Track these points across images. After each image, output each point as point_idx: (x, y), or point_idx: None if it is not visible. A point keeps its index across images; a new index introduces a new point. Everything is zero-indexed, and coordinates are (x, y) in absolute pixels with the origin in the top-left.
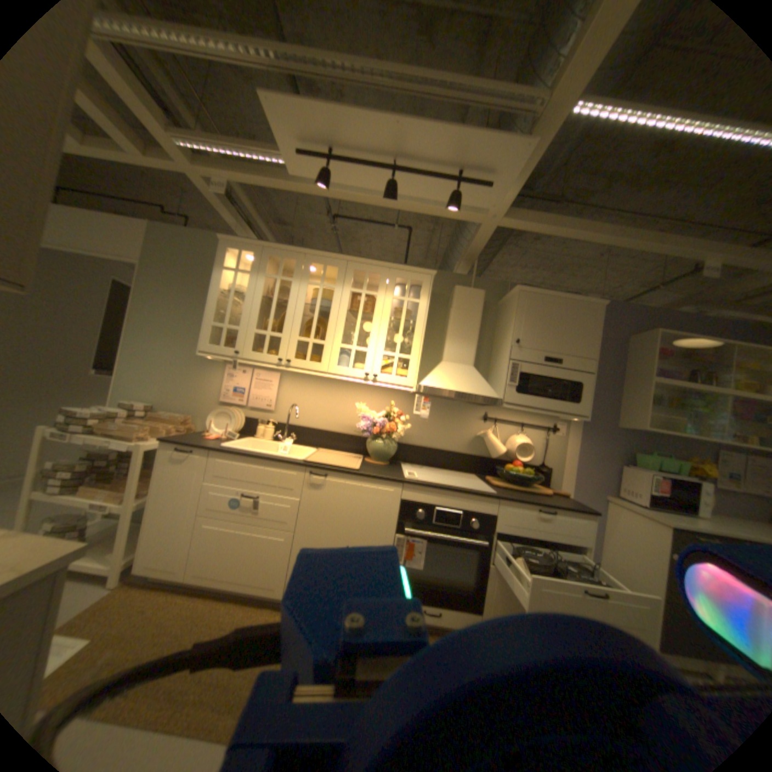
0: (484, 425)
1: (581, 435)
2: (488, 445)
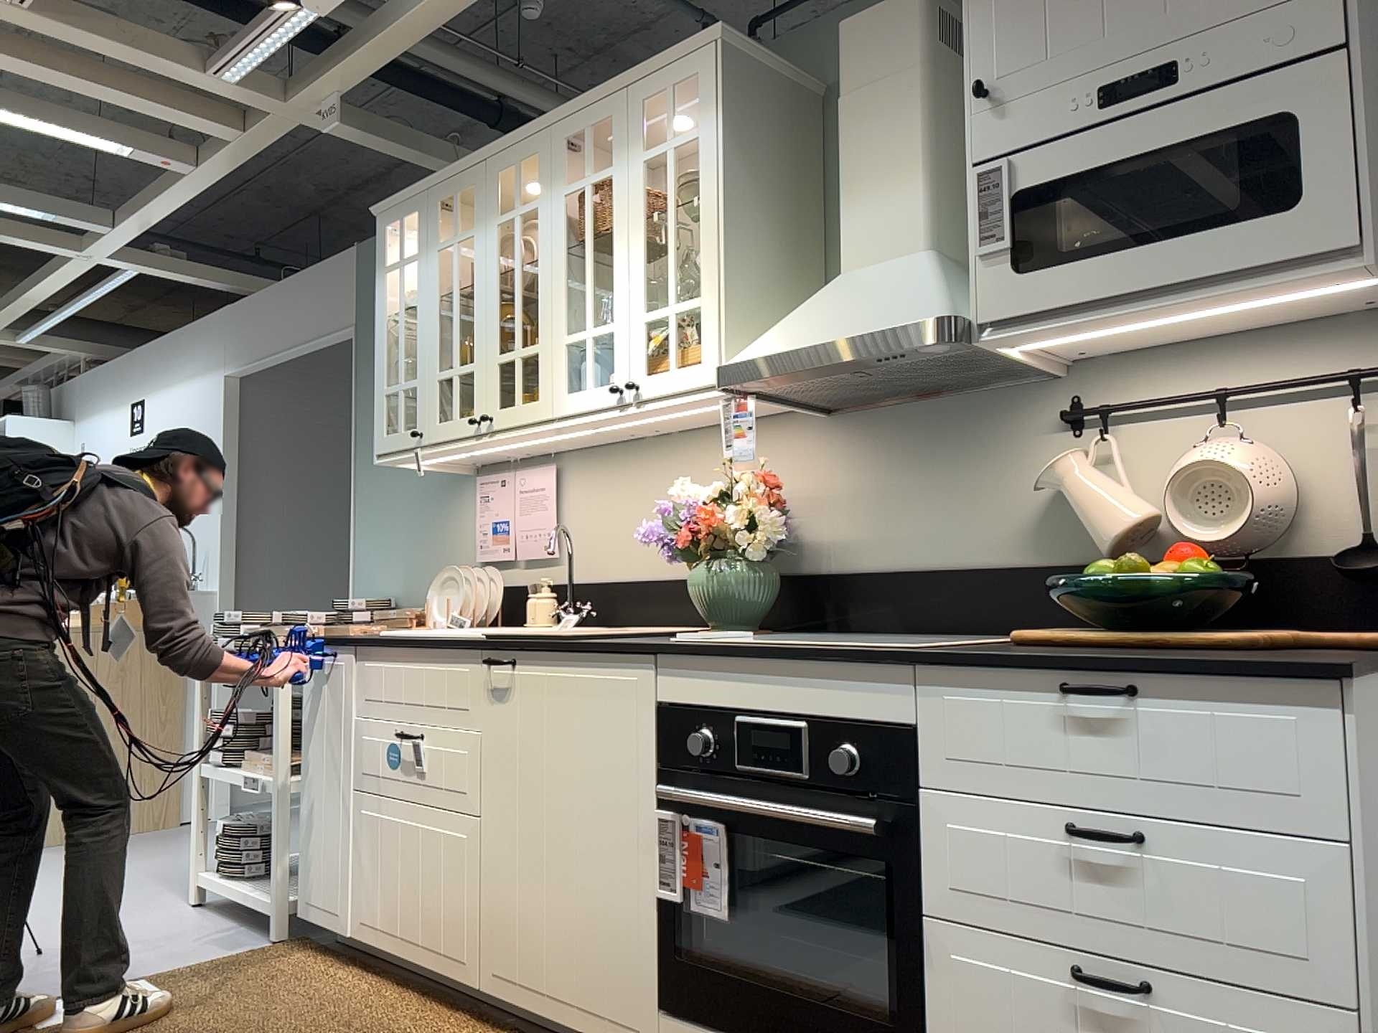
0: (1080, 442)
1: None
2: (1081, 511)
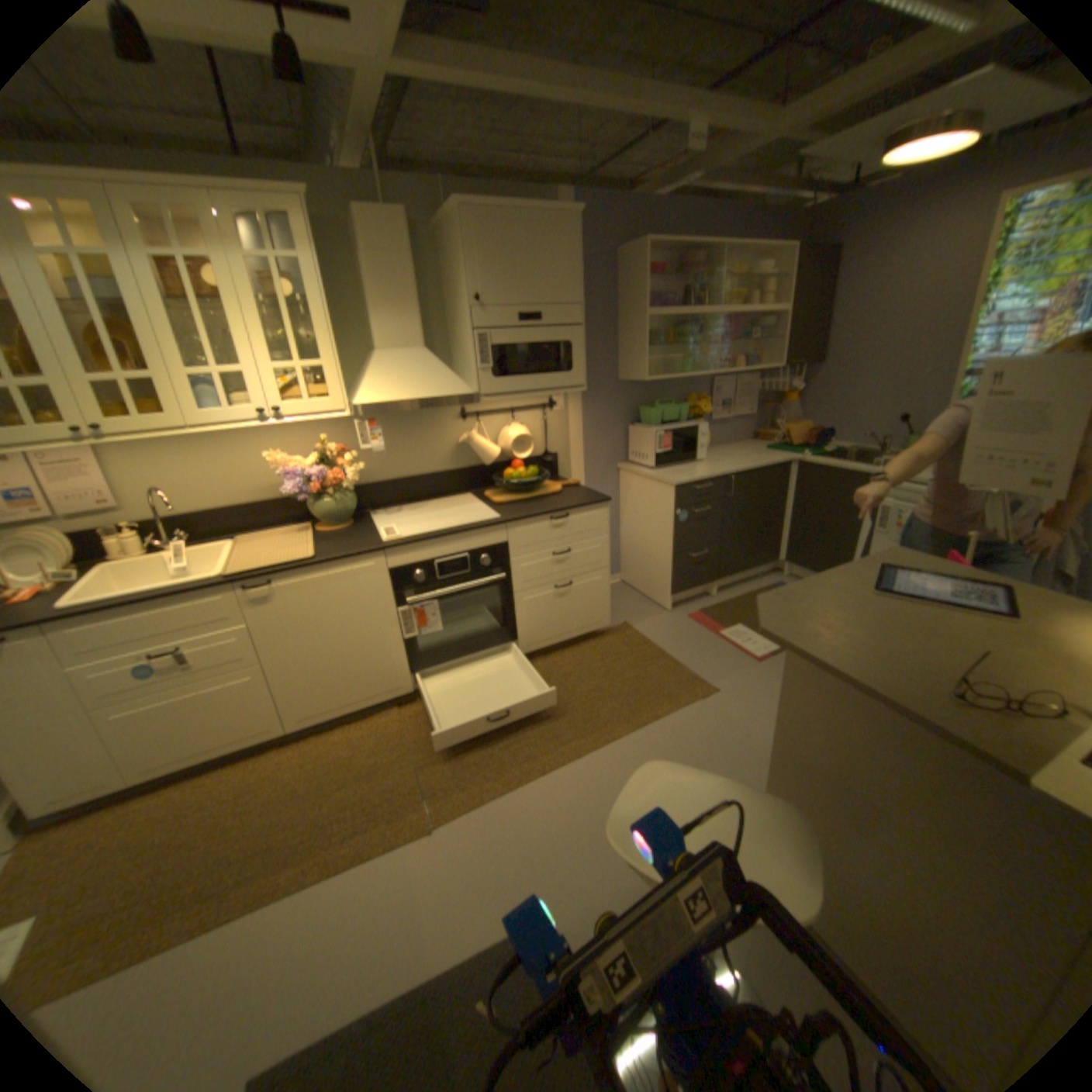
0: (466, 426)
1: (582, 403)
2: (479, 453)
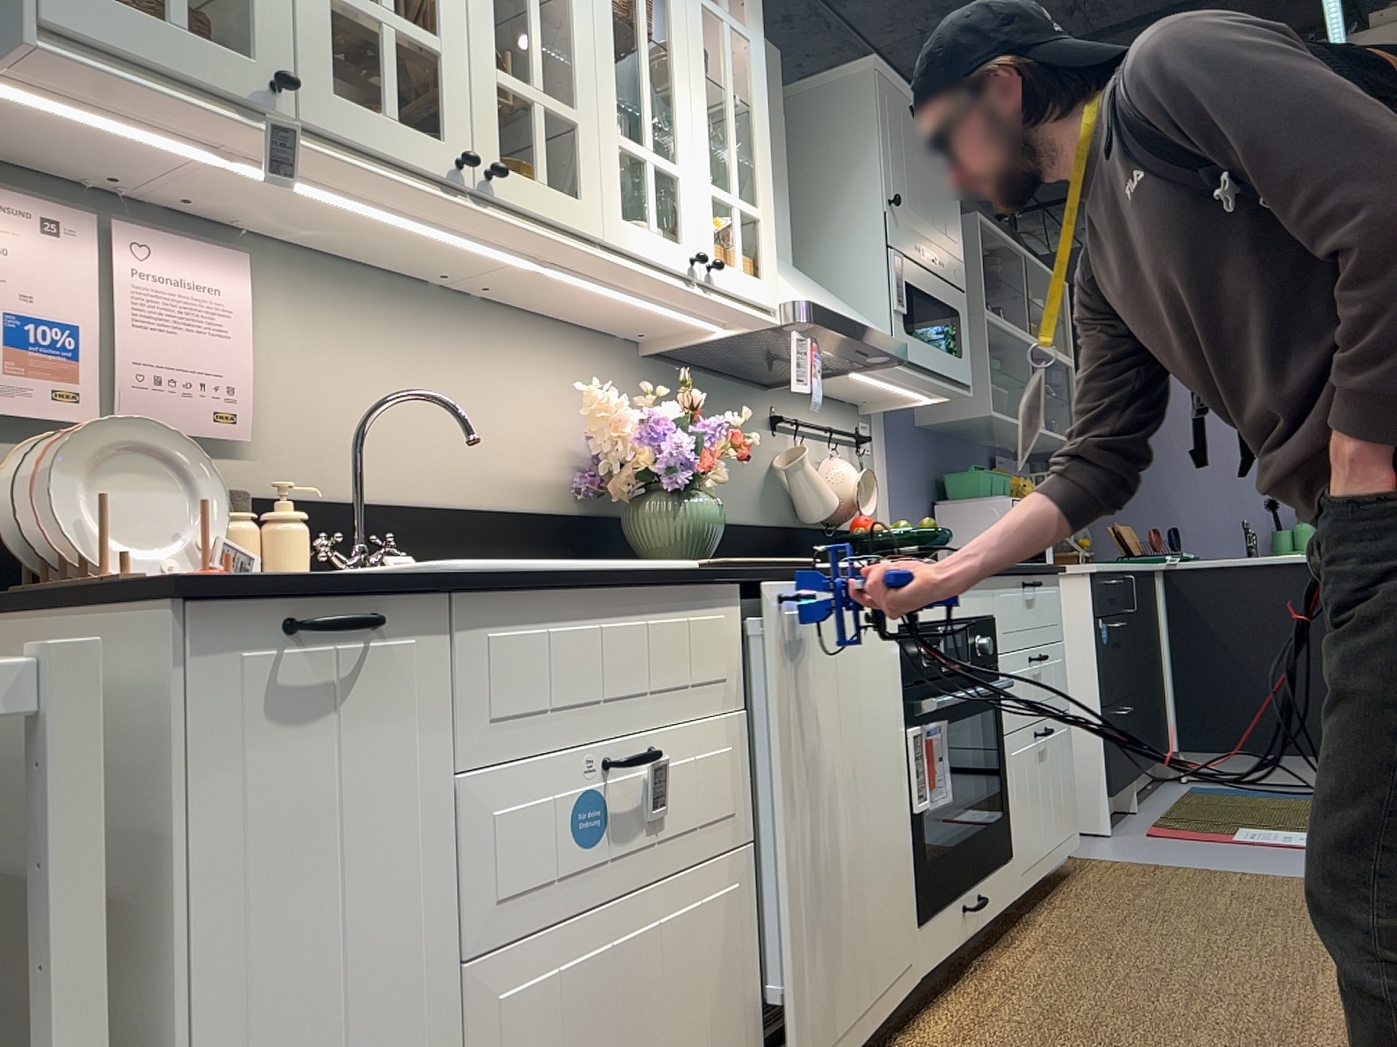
0: (779, 440)
1: (889, 447)
2: (812, 489)
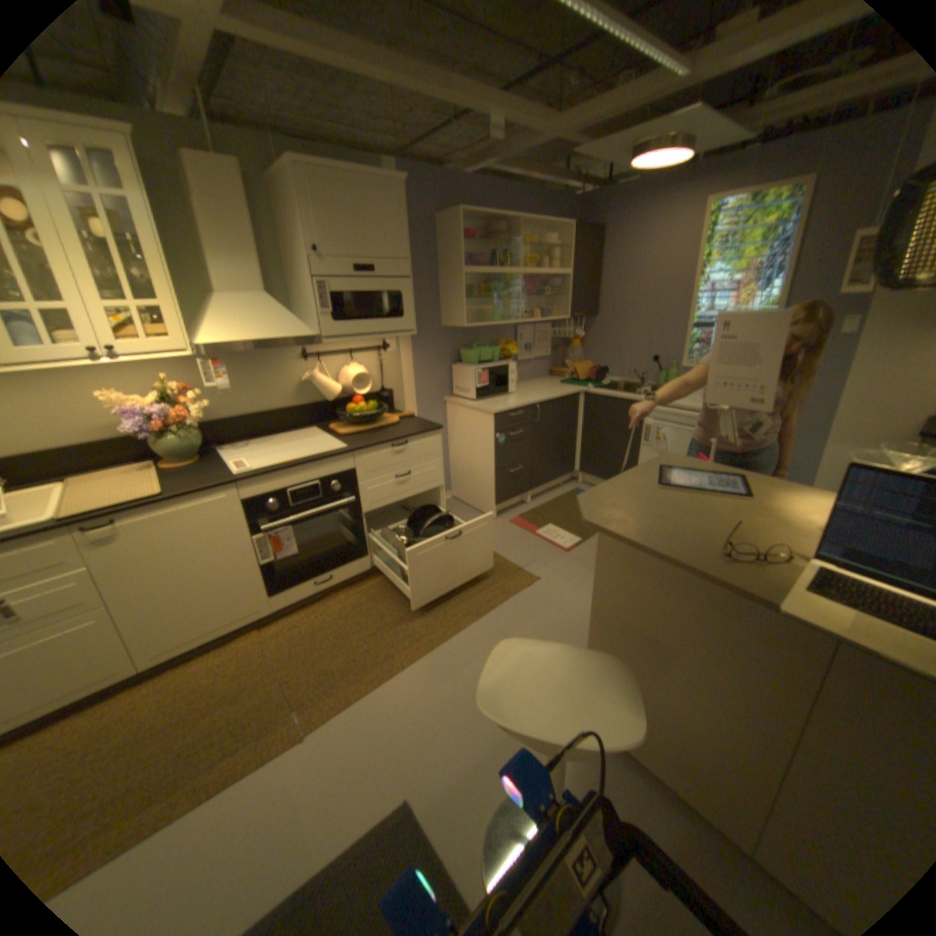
0: (308, 365)
1: (411, 346)
2: (321, 390)
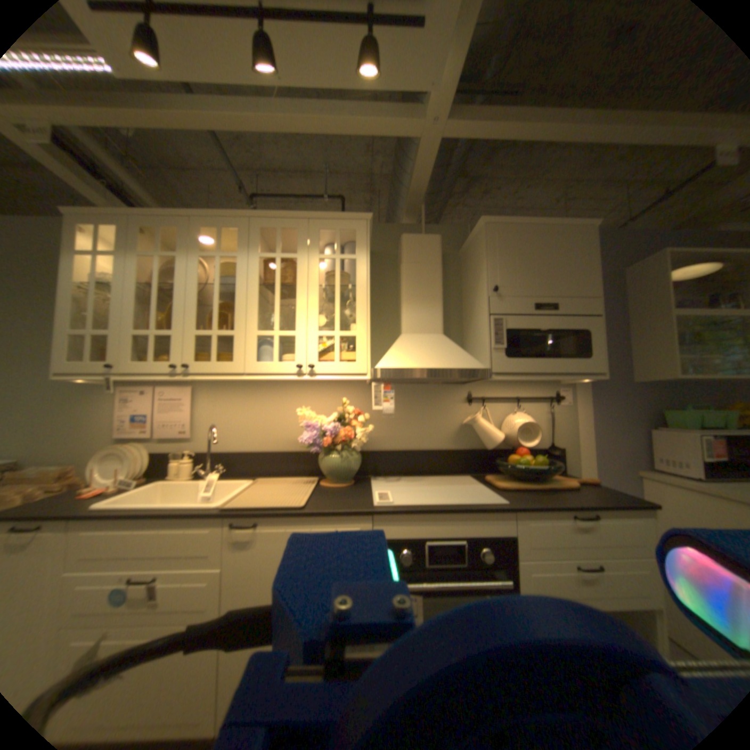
0: (470, 408)
1: (591, 399)
2: (481, 434)
